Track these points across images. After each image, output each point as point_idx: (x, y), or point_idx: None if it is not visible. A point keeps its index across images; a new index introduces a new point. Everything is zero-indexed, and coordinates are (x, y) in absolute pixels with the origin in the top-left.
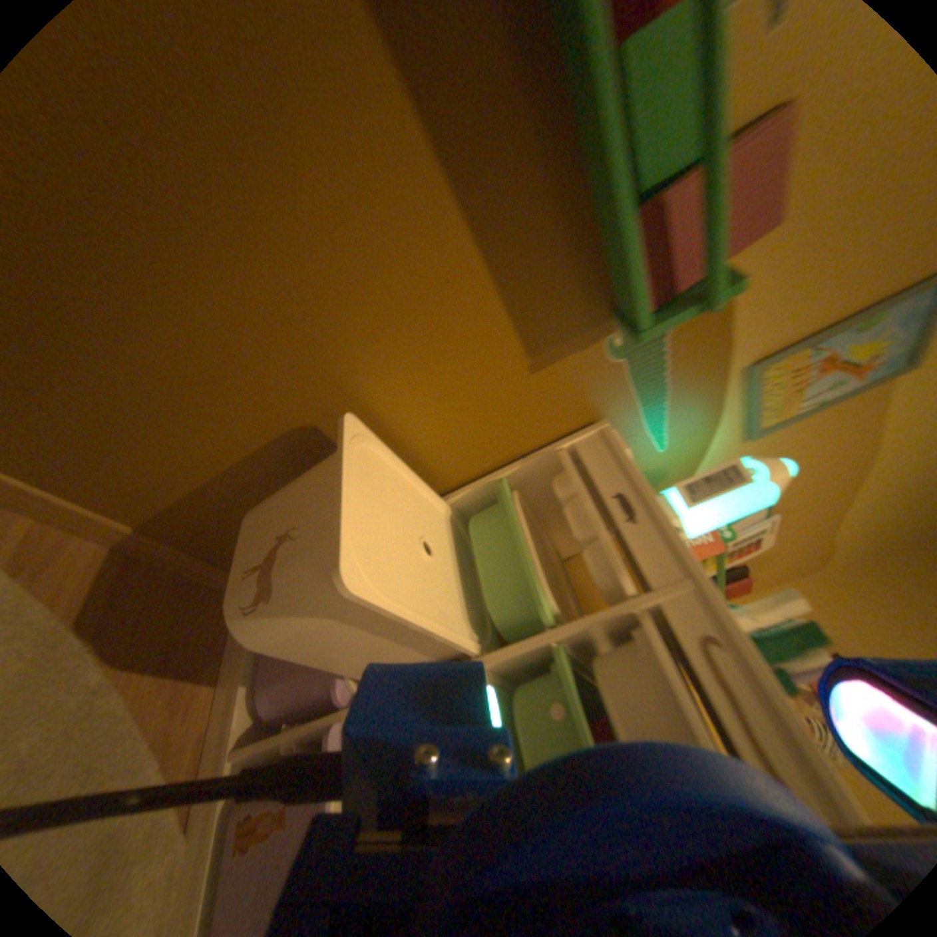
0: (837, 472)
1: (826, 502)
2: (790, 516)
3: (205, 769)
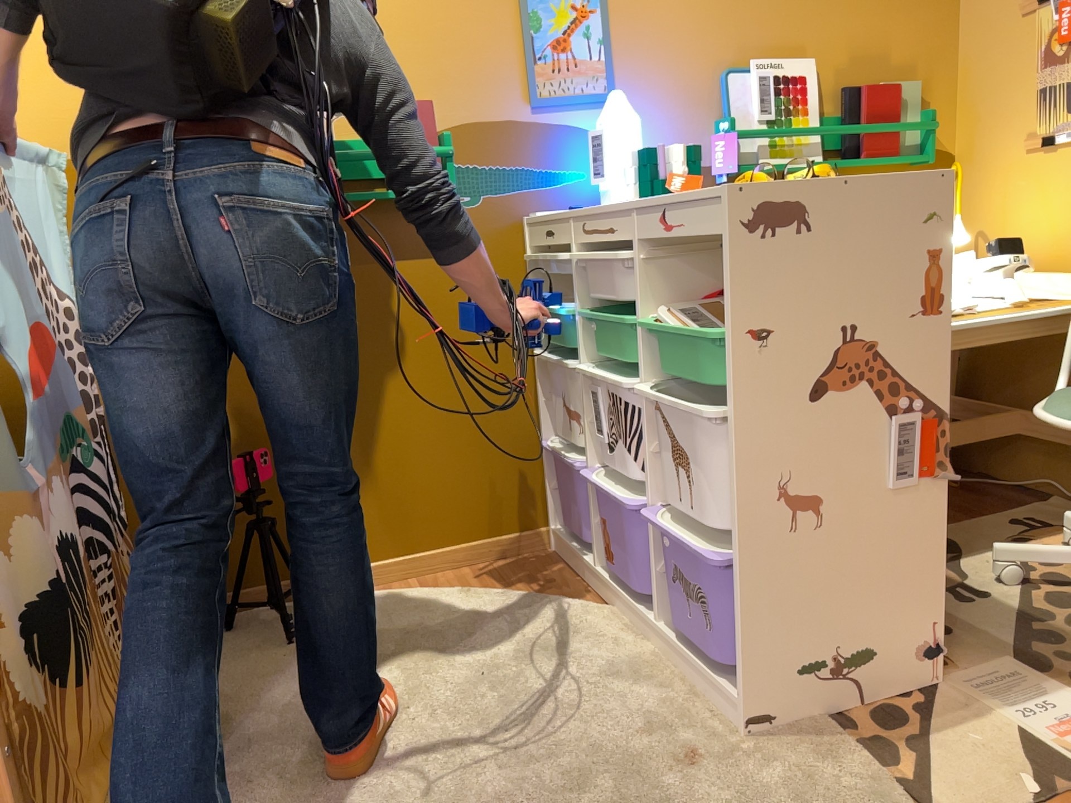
0: (707, 7)
1: (757, 8)
2: (758, 46)
3: (593, 590)
